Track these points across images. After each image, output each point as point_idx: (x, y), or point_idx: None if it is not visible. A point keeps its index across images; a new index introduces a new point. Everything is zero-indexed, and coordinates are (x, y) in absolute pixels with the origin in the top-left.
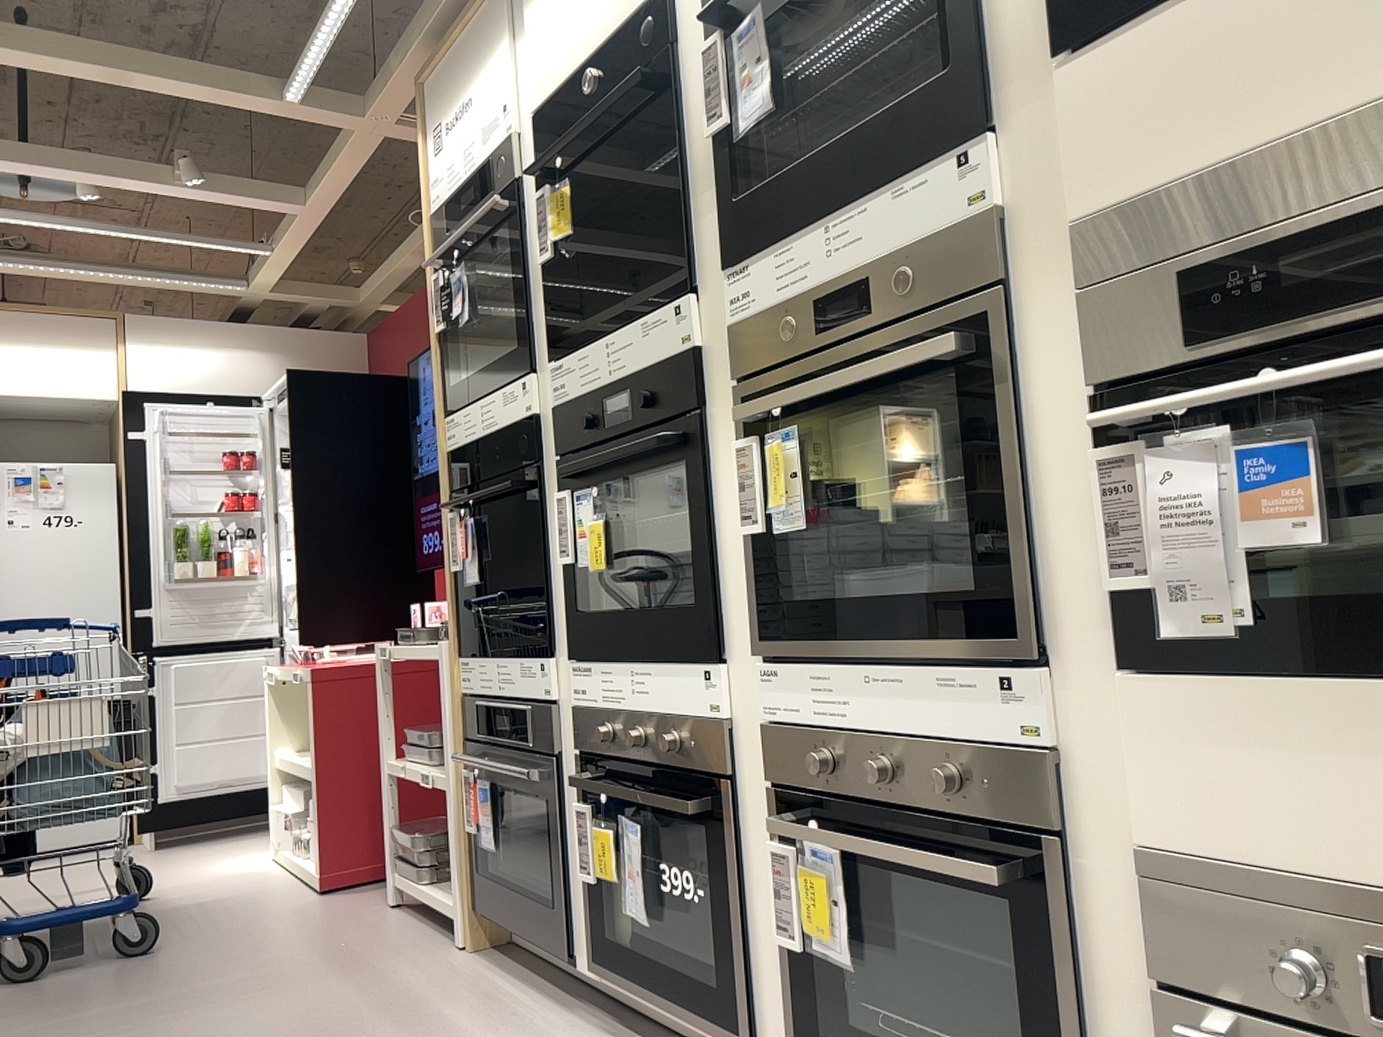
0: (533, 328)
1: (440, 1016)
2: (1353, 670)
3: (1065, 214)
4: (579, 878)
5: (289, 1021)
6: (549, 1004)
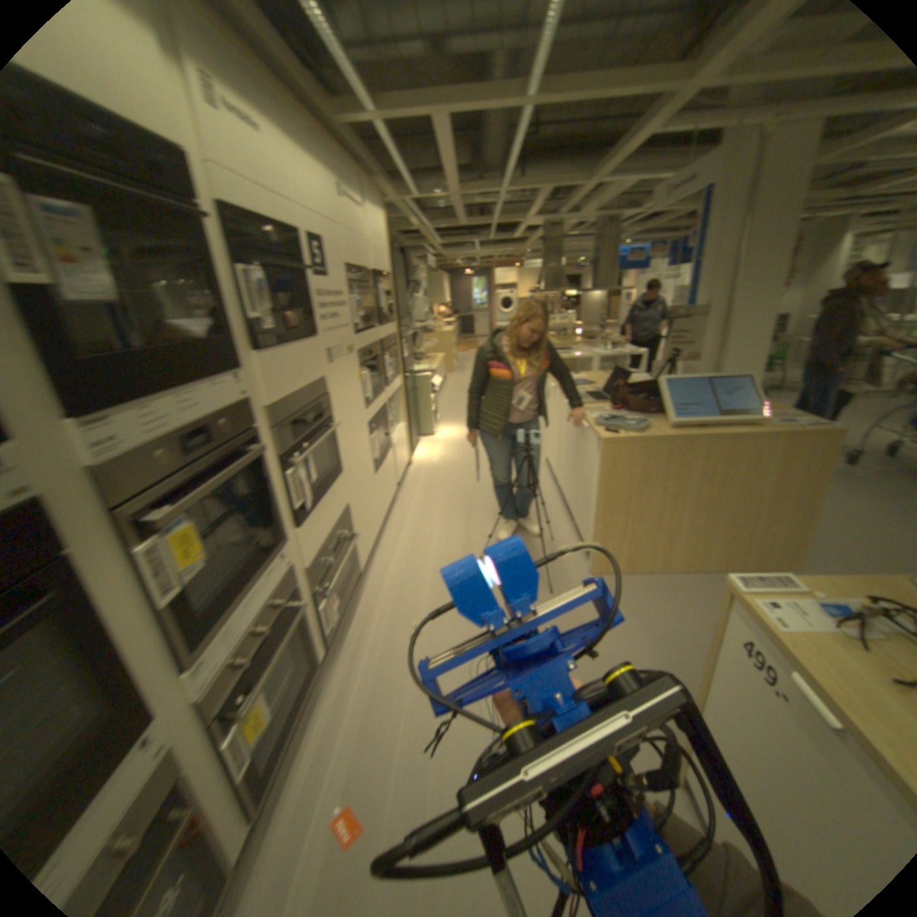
0: None
1: None
2: (320, 500)
3: (264, 402)
4: None
5: None
6: None
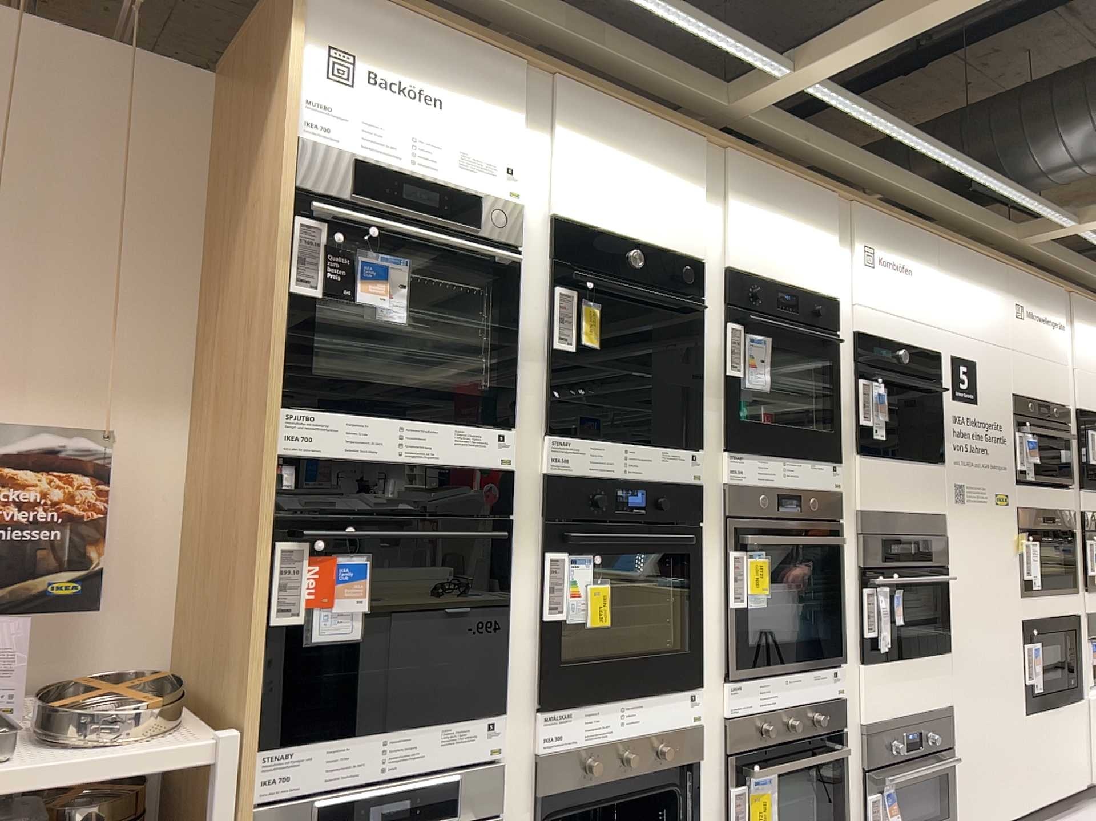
0: (517, 389)
1: None
2: (901, 656)
3: (853, 504)
4: None
5: None
6: None
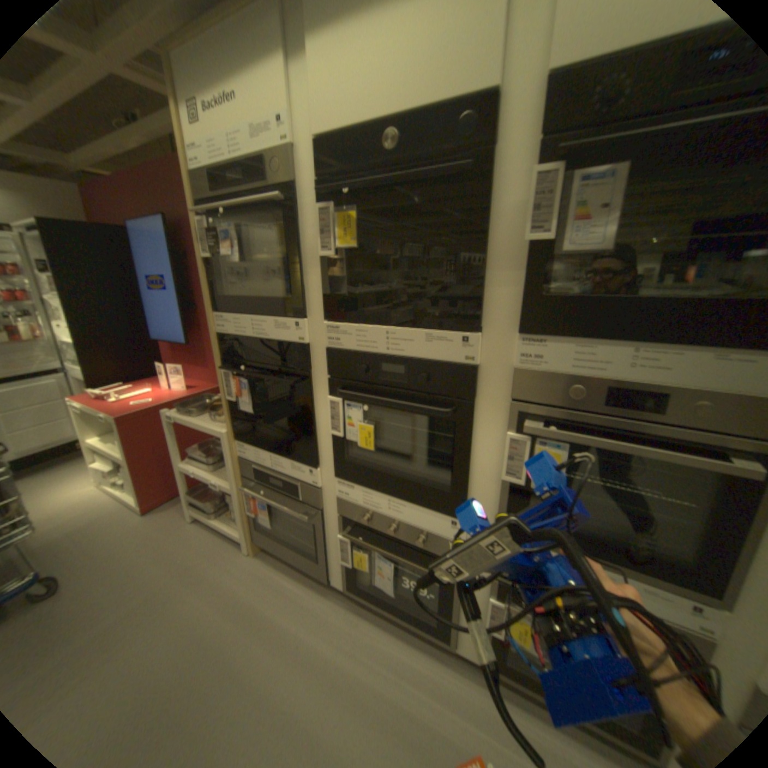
0: (306, 292)
1: (266, 619)
2: None
3: None
4: (335, 557)
5: (183, 644)
6: (314, 596)
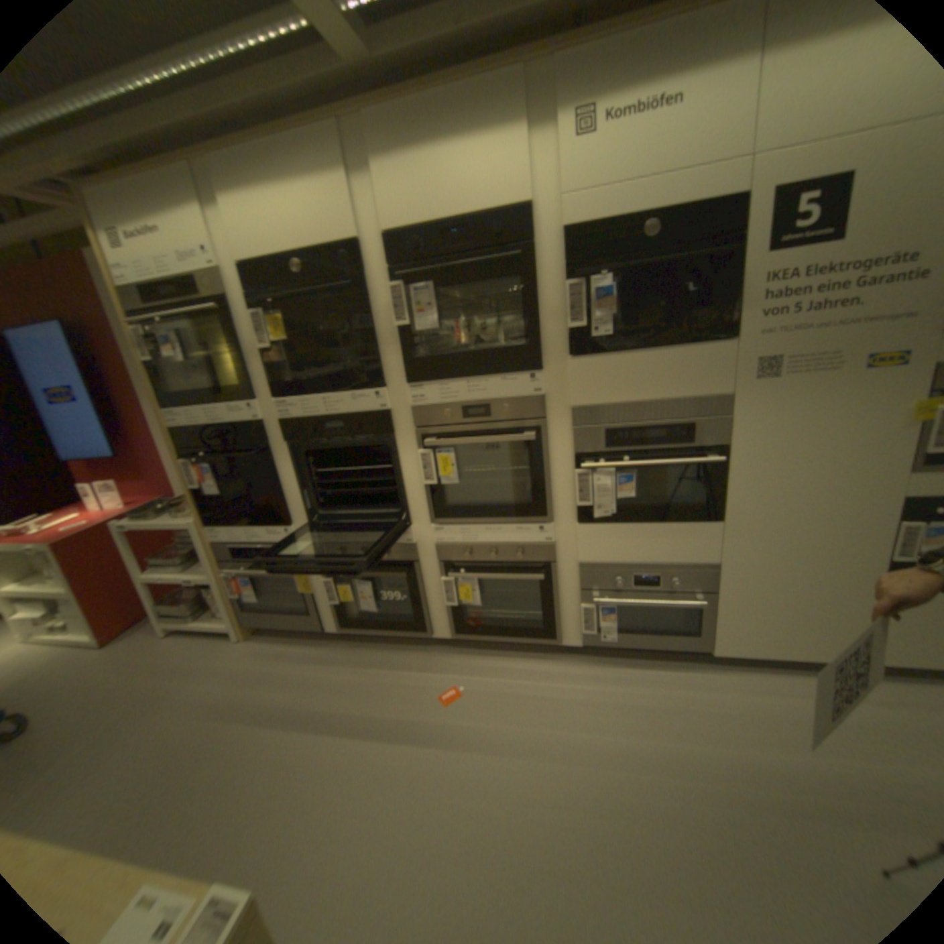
0: (249, 379)
1: (268, 677)
2: (634, 522)
3: (566, 403)
4: (322, 604)
5: (190, 717)
6: (310, 650)
